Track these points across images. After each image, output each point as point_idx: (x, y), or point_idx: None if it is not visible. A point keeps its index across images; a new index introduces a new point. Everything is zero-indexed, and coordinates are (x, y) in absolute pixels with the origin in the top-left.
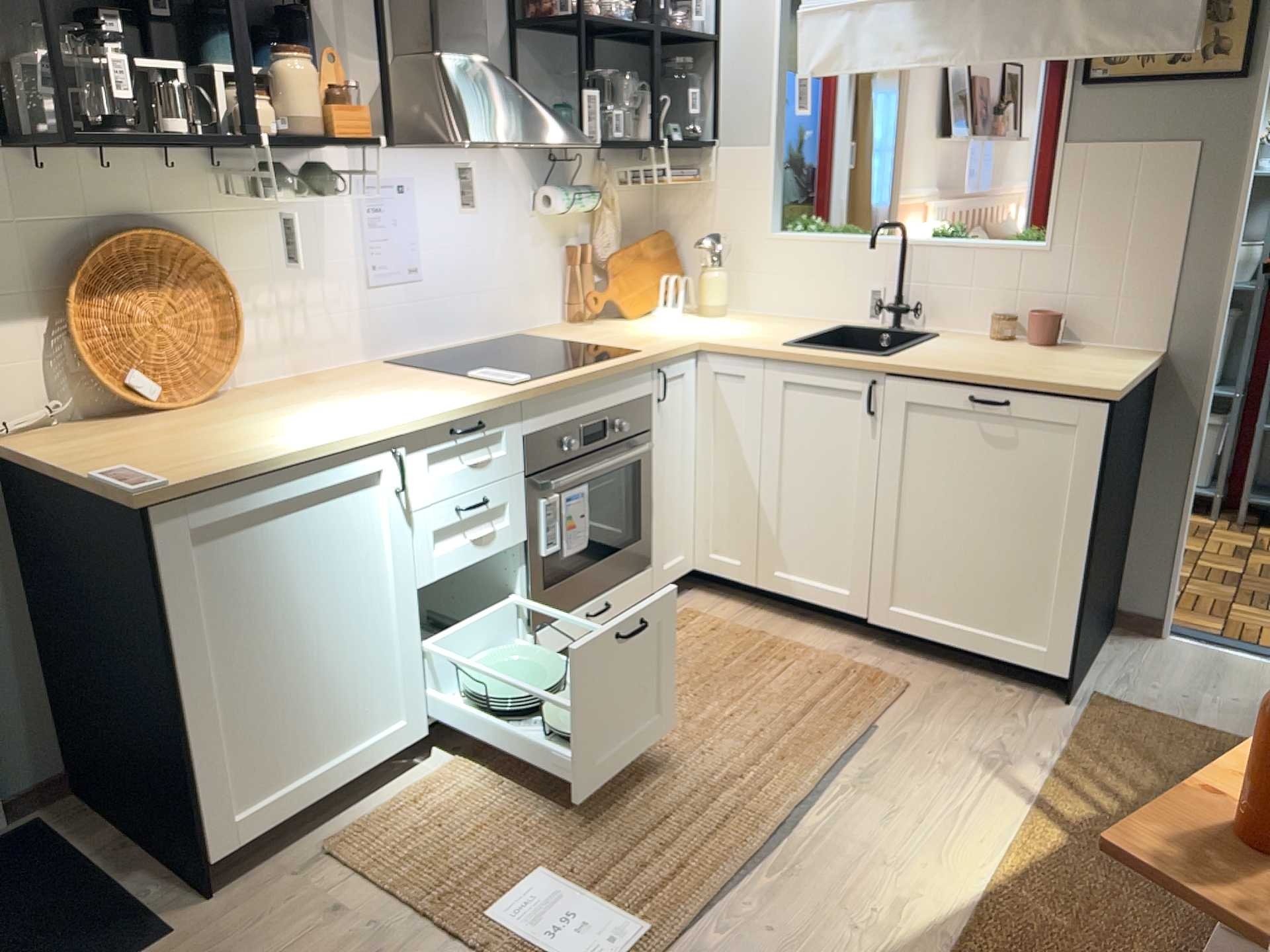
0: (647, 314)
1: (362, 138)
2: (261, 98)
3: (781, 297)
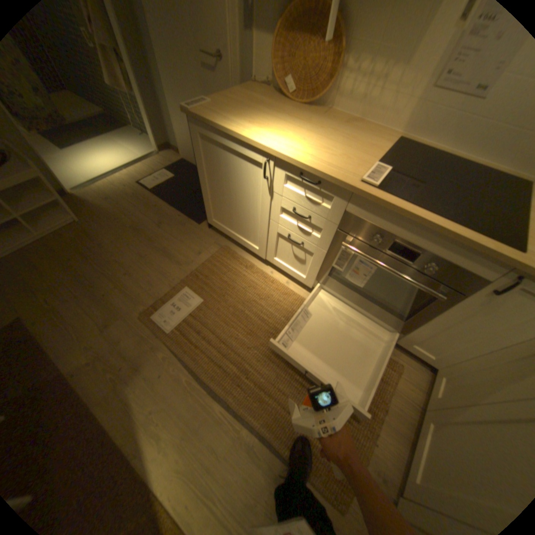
0: None
1: None
2: None
3: None
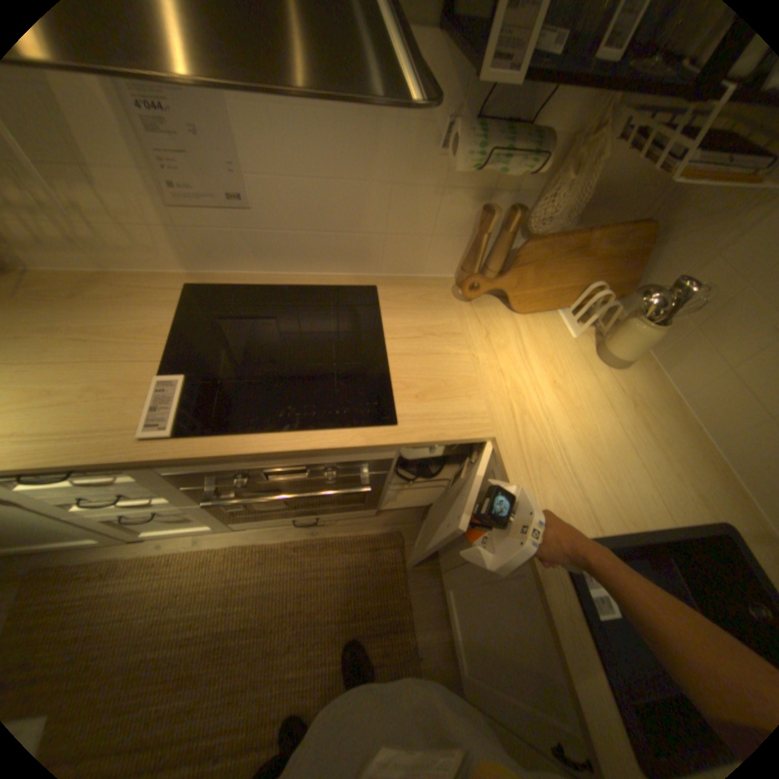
0: (546, 311)
1: None
2: None
3: (710, 397)
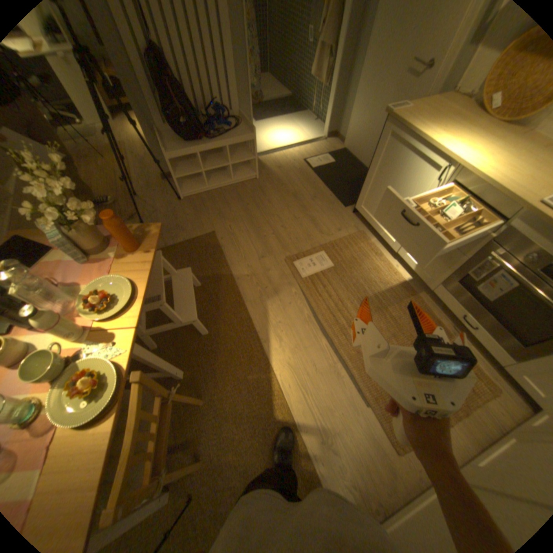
0: None
1: None
2: None
3: None
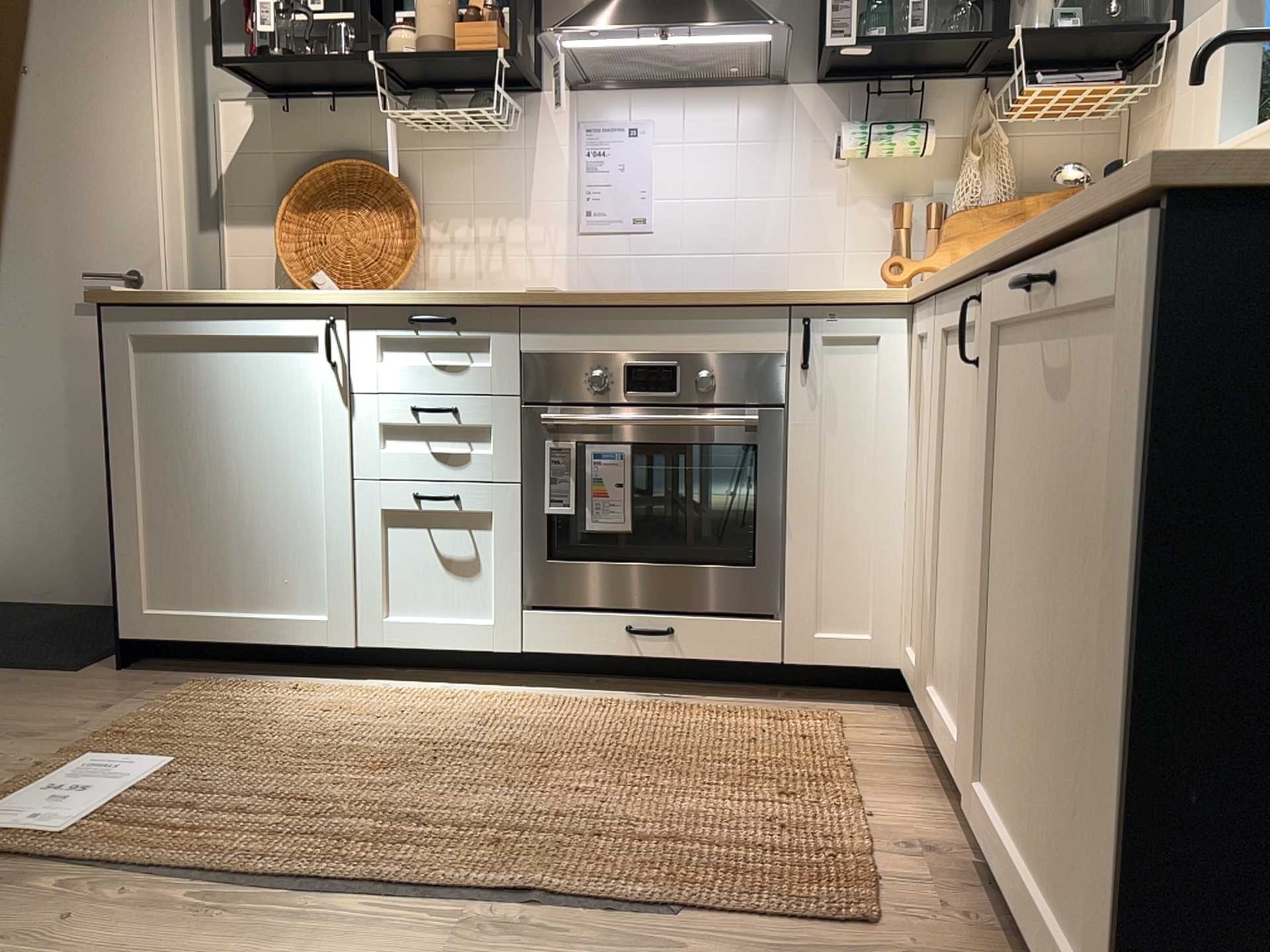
0: None
1: (480, 52)
2: (401, 29)
3: None
